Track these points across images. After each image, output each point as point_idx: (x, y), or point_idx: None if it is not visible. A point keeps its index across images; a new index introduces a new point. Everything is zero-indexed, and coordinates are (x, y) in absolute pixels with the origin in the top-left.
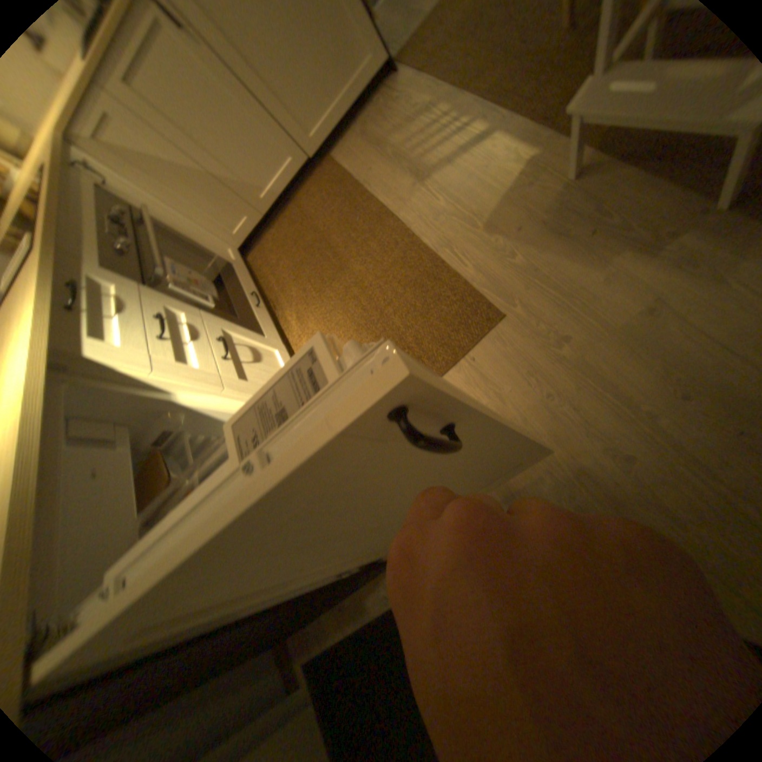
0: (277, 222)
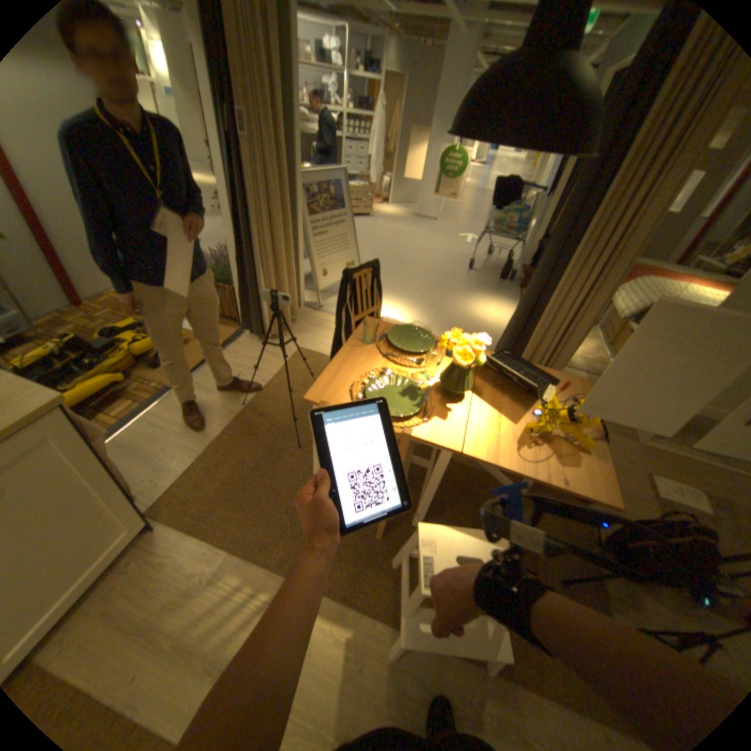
0: None
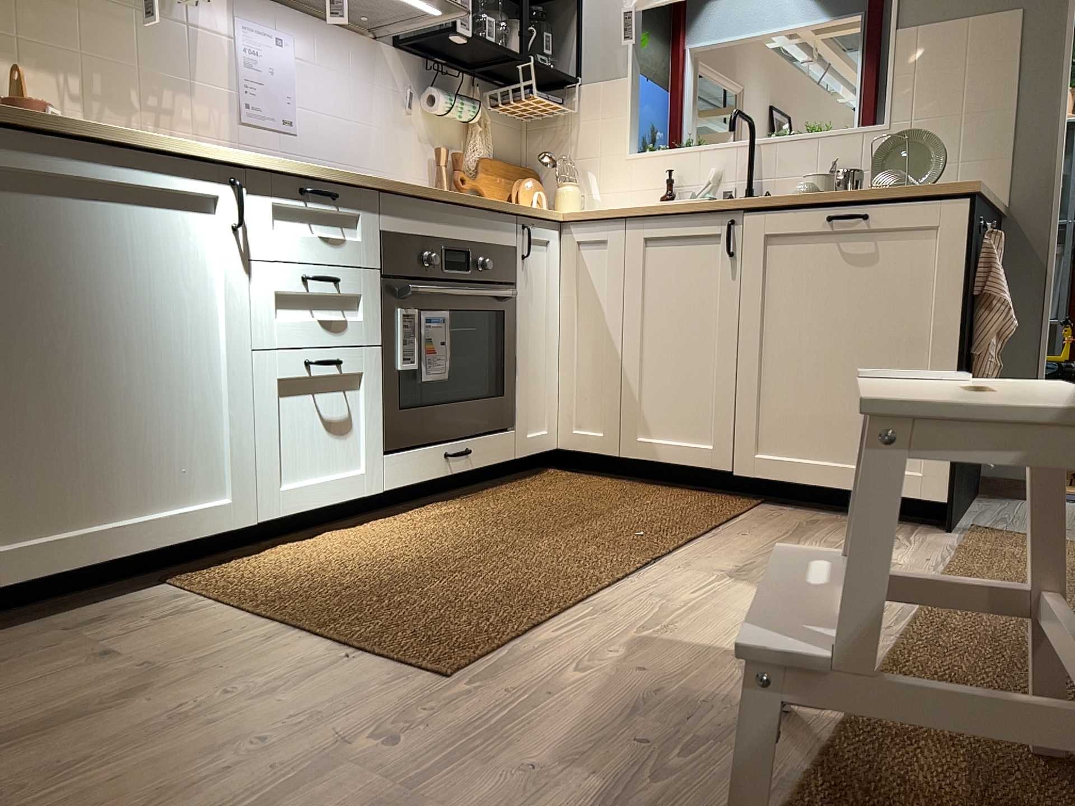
0: (627, 481)
